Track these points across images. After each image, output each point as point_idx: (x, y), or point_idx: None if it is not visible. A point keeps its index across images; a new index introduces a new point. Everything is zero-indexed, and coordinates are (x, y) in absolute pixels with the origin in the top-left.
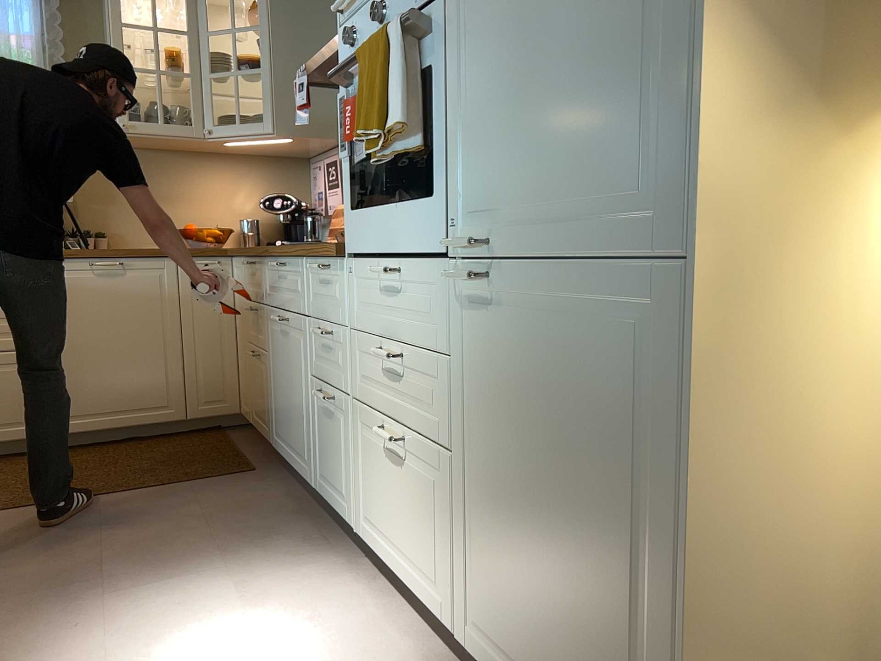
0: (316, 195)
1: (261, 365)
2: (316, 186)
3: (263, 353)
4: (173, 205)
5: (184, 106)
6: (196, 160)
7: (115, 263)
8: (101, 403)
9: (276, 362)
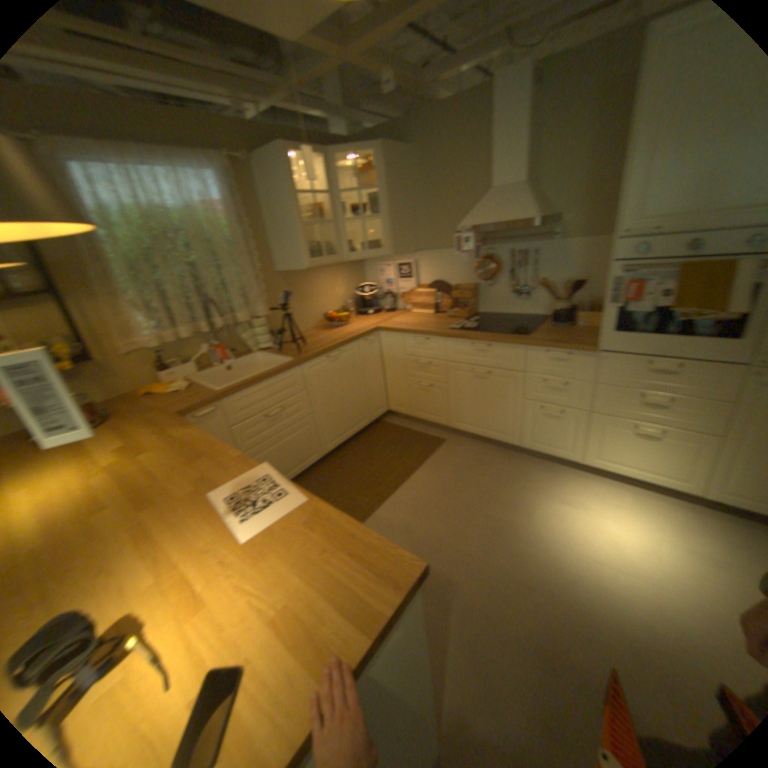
0: (382, 282)
1: (432, 390)
2: (382, 277)
3: (435, 384)
4: (307, 303)
5: (325, 243)
6: (313, 272)
7: (336, 354)
8: (339, 430)
9: (461, 391)
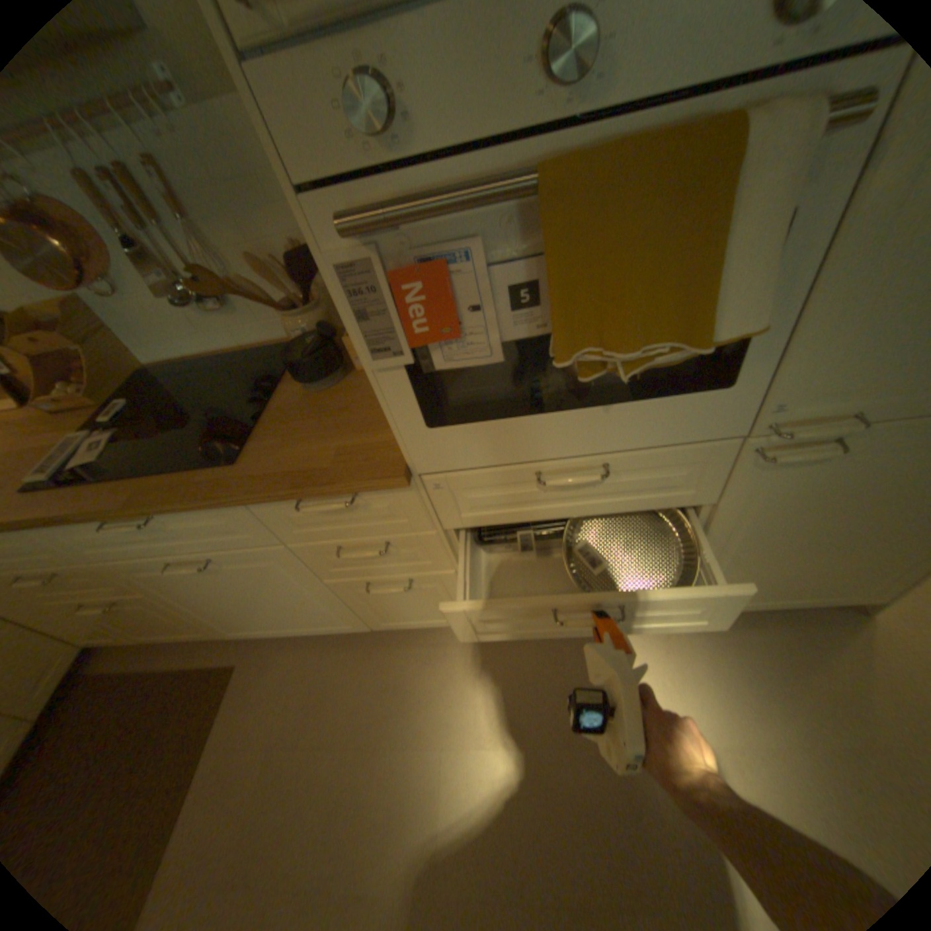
0: None
1: (129, 607)
2: None
3: (122, 598)
4: None
5: None
6: None
7: None
8: None
9: (187, 595)
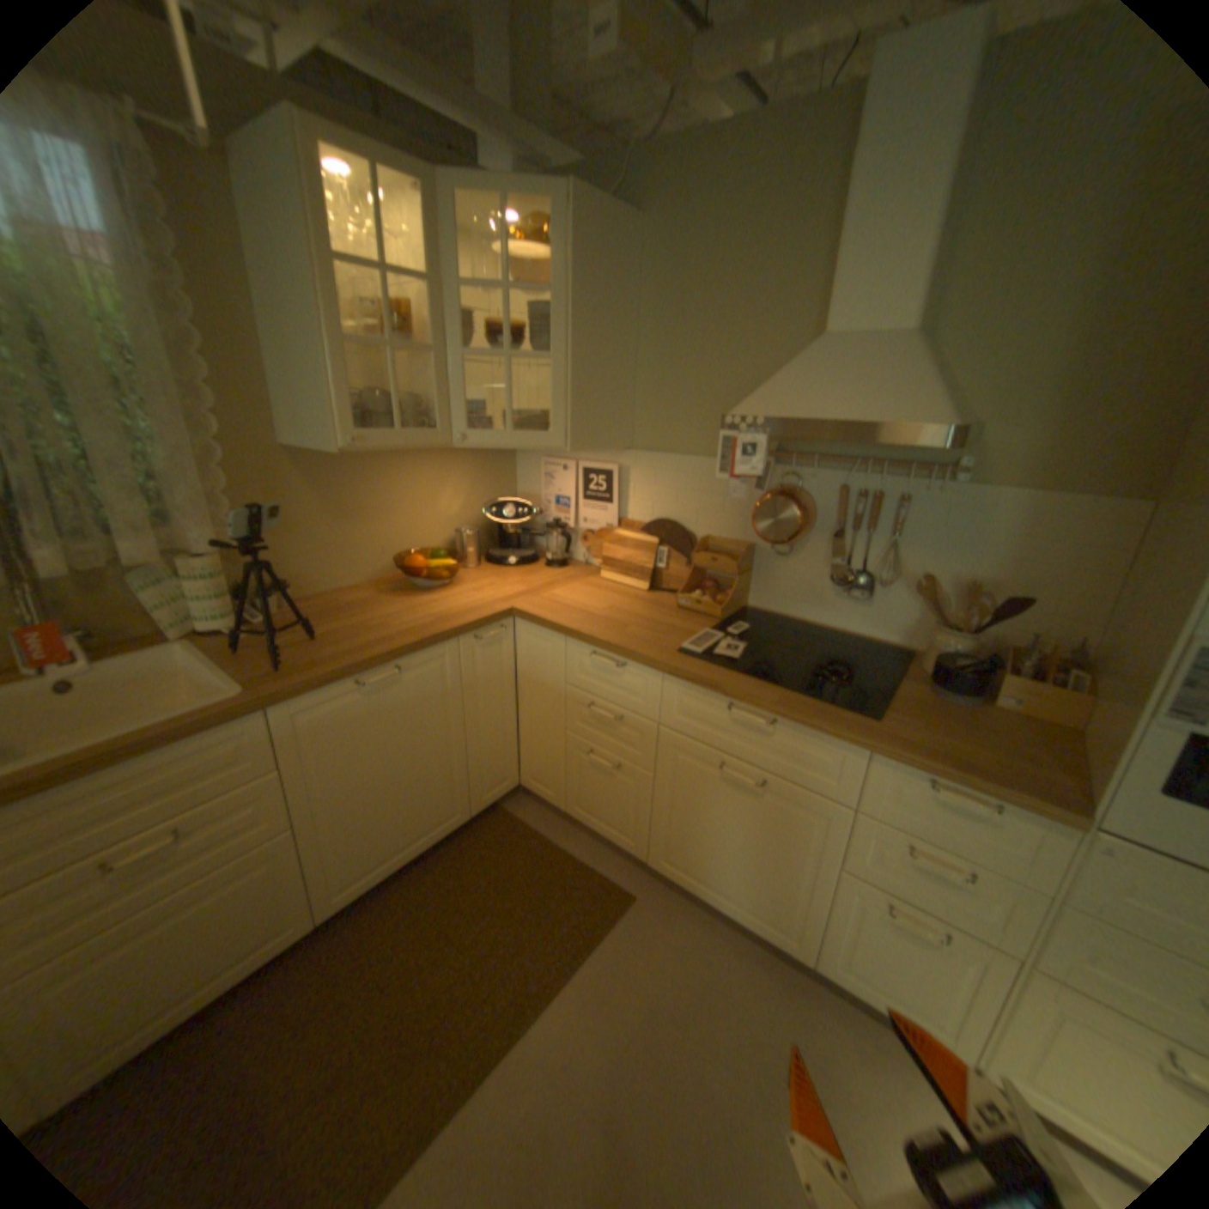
0: (553, 501)
1: (624, 779)
2: (553, 490)
3: (633, 768)
4: (370, 524)
5: (416, 398)
6: (395, 457)
7: (394, 675)
8: (382, 852)
9: (691, 802)
